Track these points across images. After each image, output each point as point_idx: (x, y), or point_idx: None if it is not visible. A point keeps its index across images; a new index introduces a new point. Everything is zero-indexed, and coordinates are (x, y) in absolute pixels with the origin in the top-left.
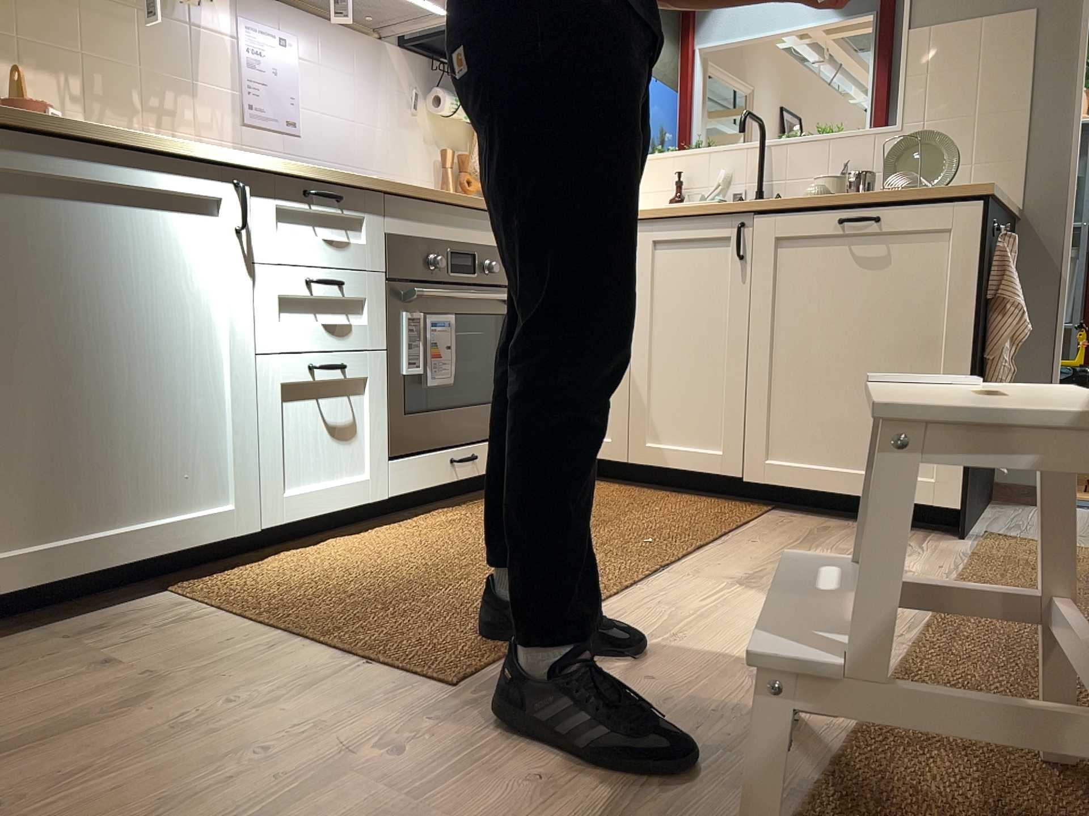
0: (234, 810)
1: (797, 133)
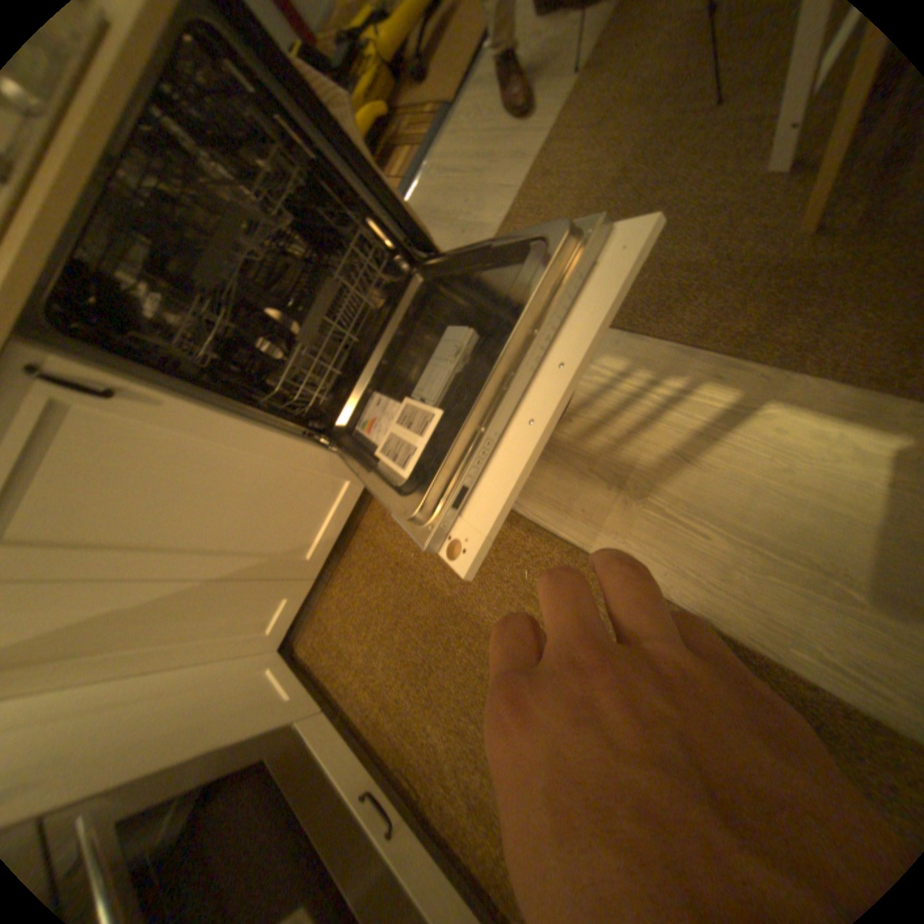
0: None
1: None
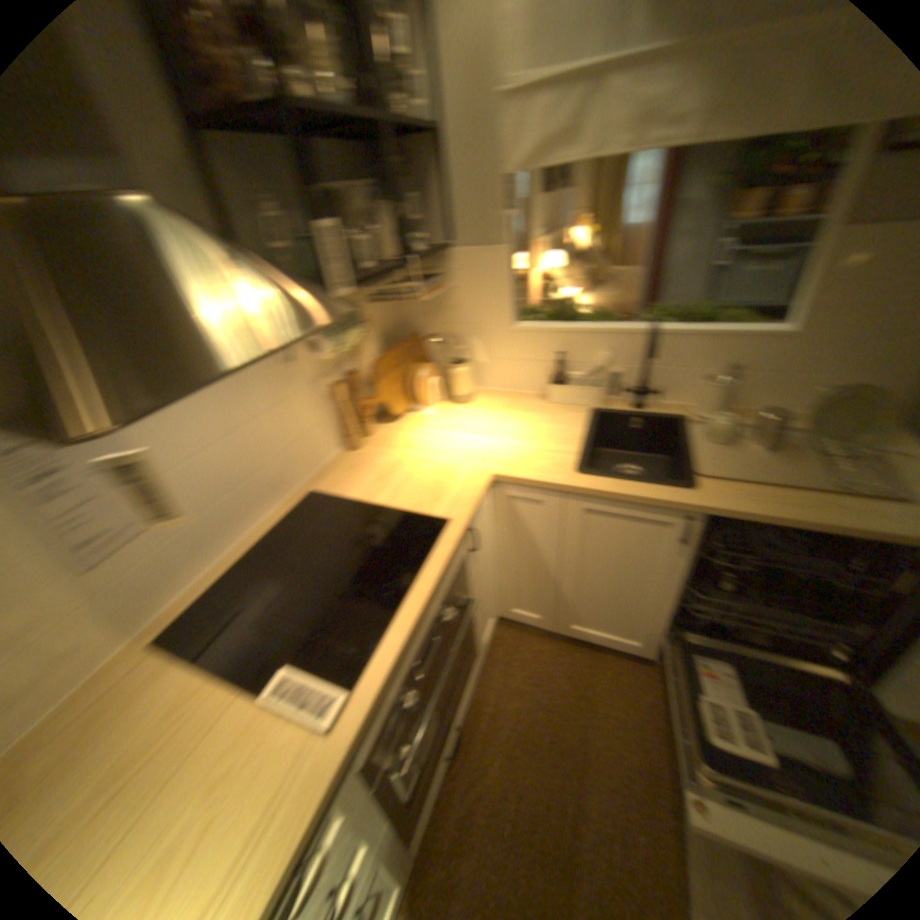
0: None
1: (670, 305)
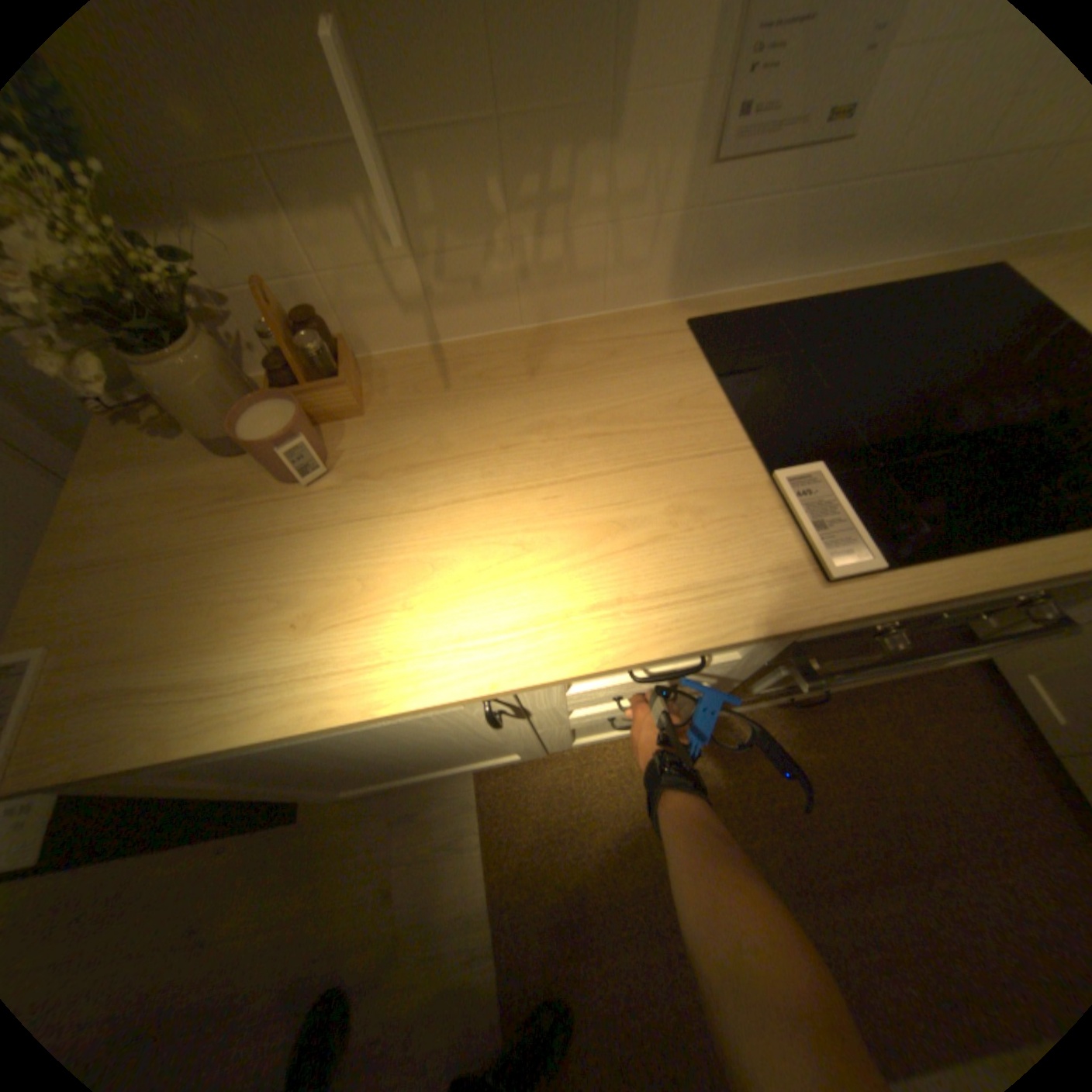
0: None
1: None
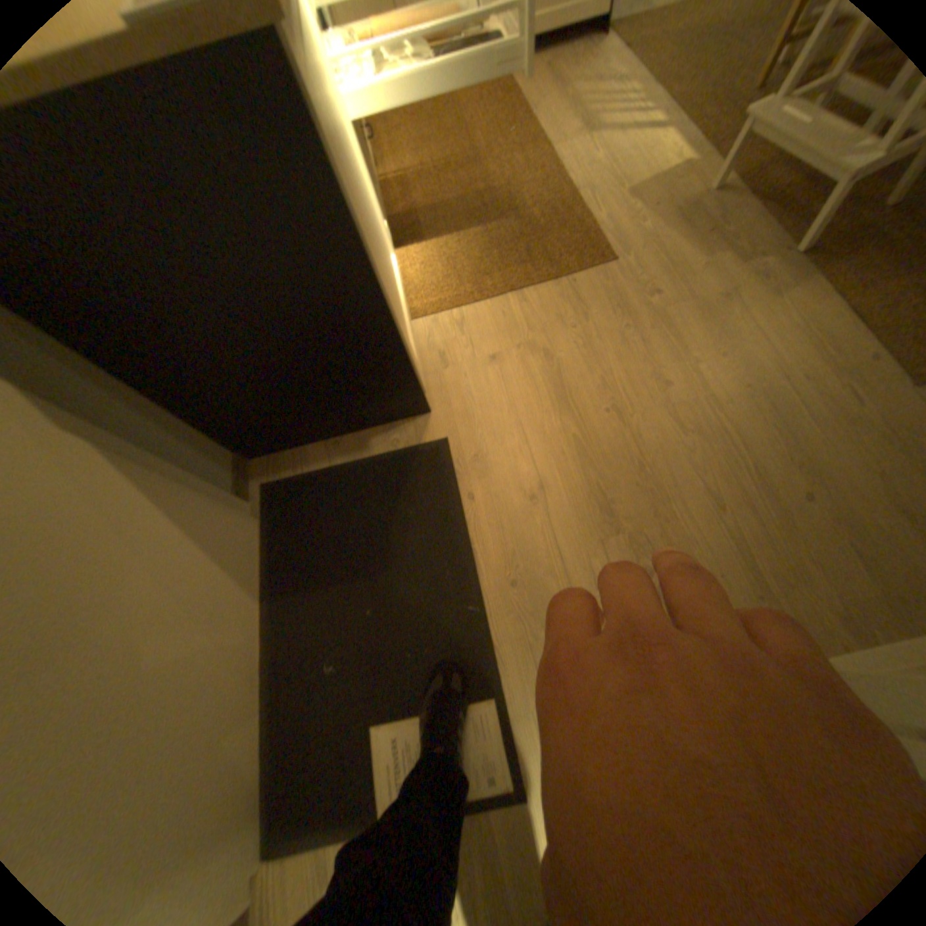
0: (664, 341)
1: None
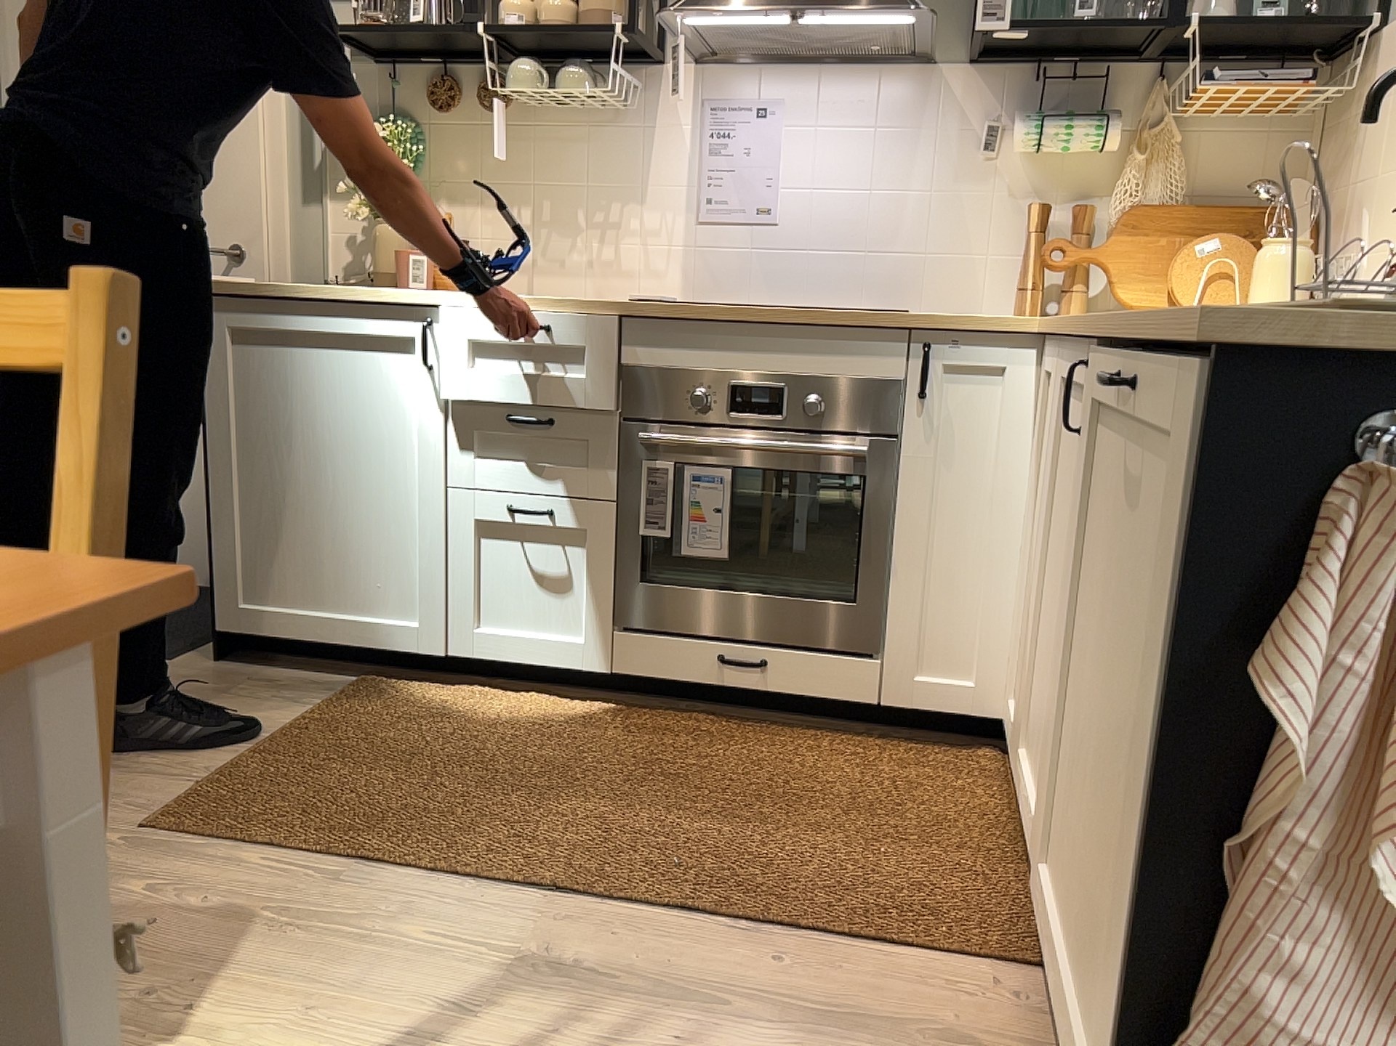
0: None
1: None
